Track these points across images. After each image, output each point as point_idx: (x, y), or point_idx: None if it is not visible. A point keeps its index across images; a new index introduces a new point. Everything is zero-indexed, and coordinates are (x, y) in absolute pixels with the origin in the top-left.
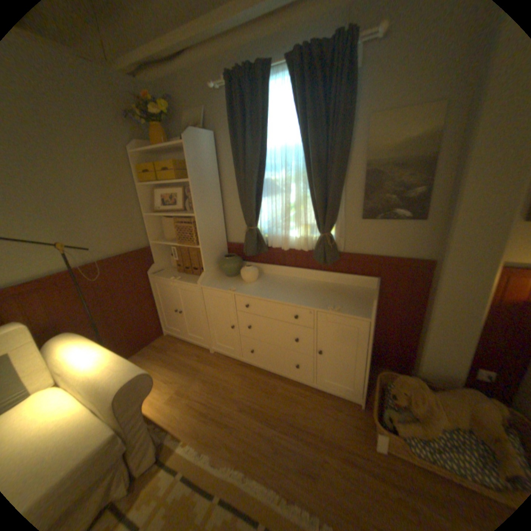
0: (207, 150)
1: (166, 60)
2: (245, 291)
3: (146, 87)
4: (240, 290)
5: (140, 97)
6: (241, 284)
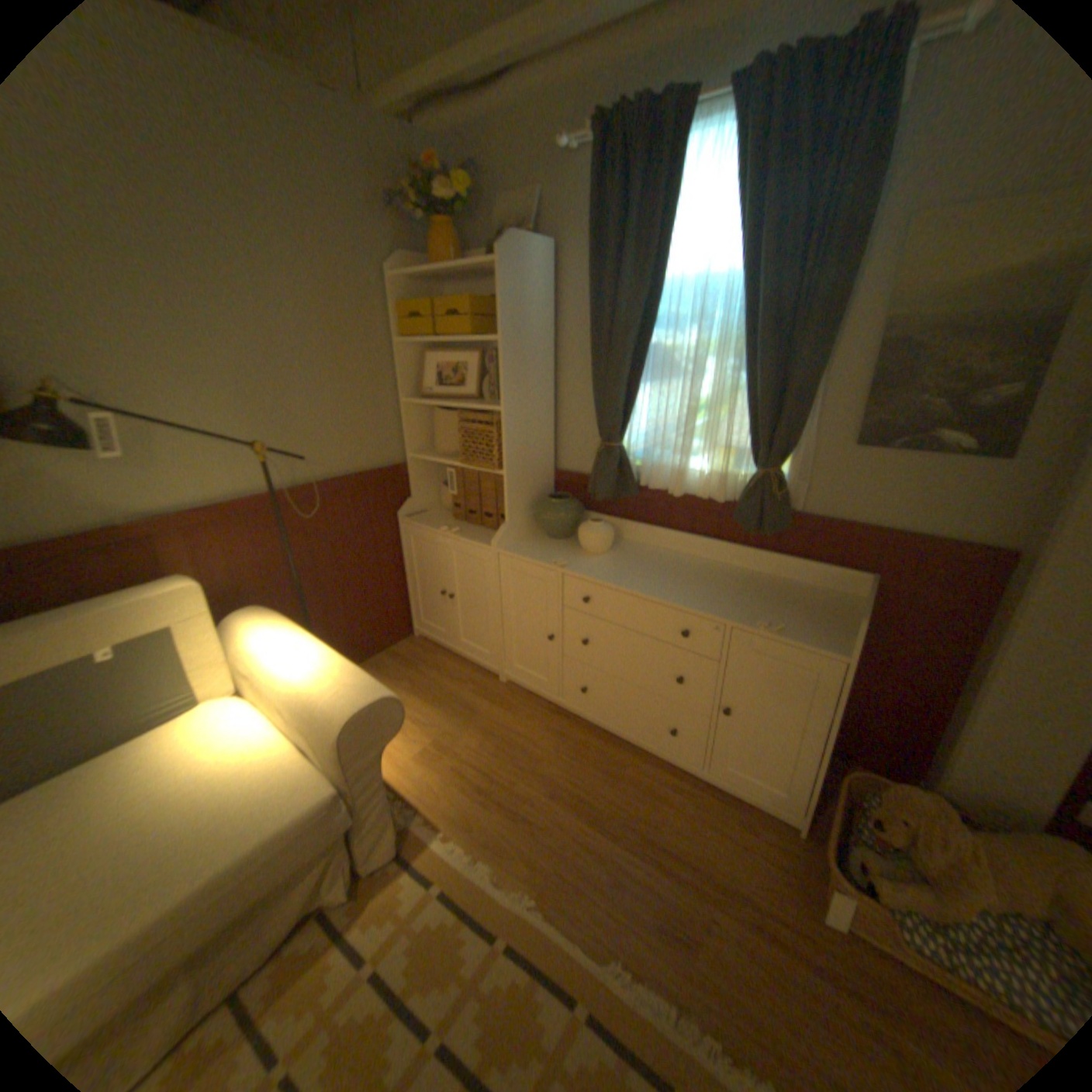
0: (538, 279)
1: (474, 88)
2: (585, 569)
3: (429, 143)
4: (575, 566)
5: (416, 165)
6: (577, 555)
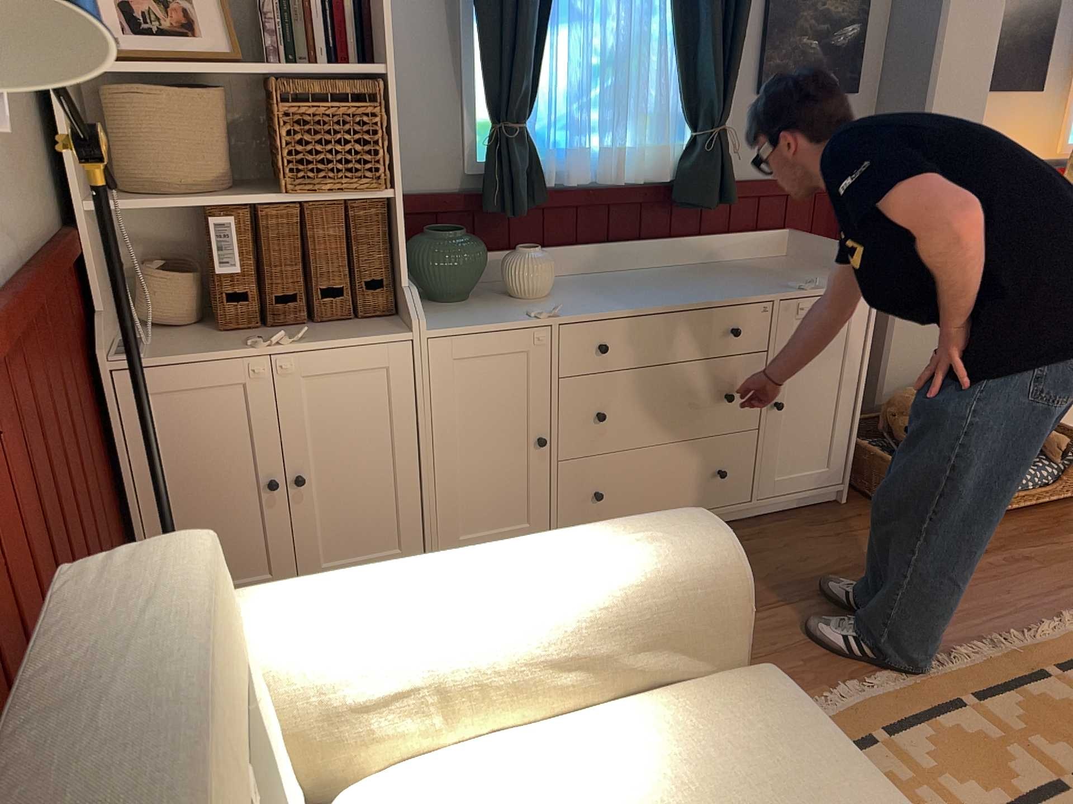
0: None
1: None
2: (578, 309)
3: None
4: (561, 311)
5: None
6: (529, 304)
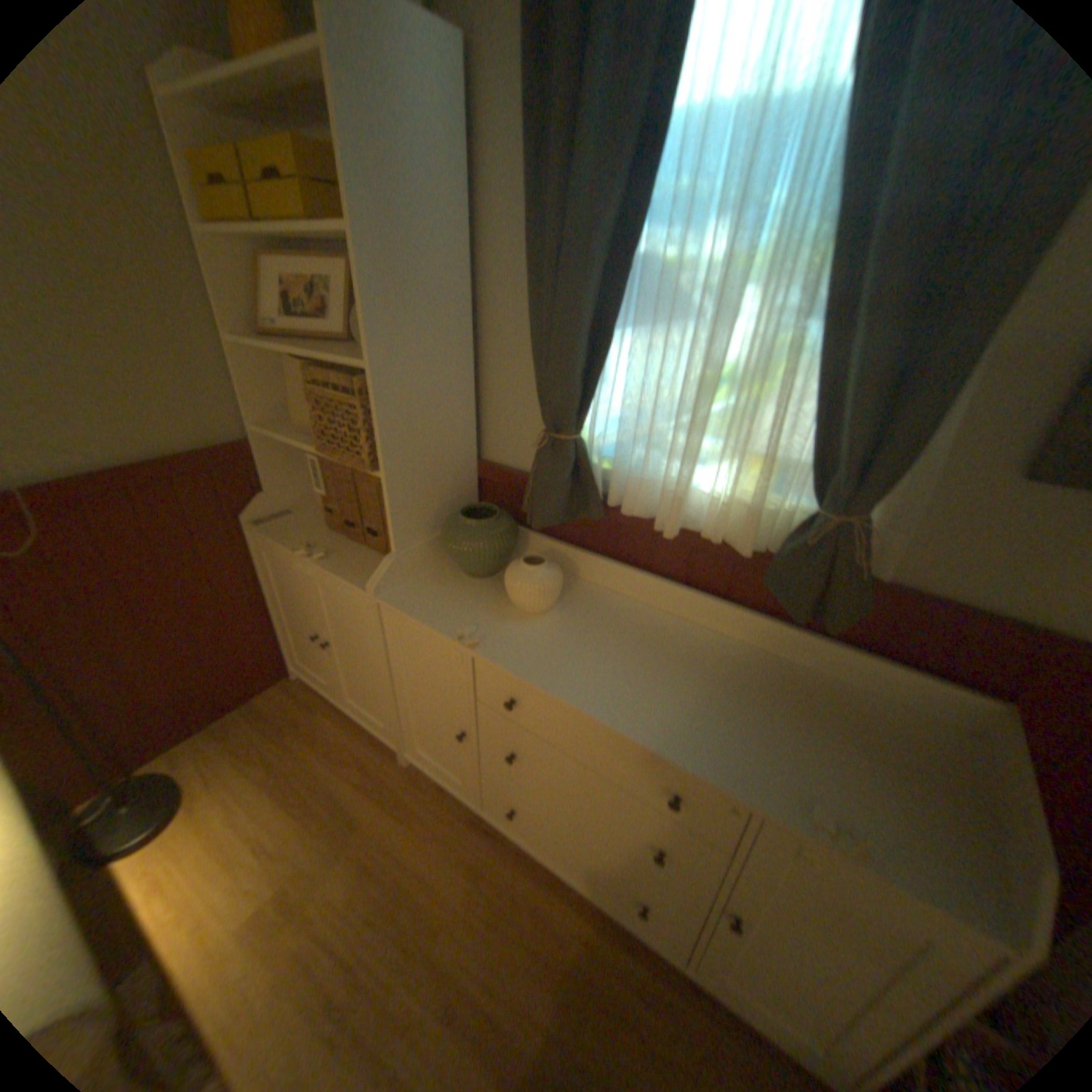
0: (433, 108)
1: None
2: (513, 652)
3: None
4: (496, 644)
5: None
6: (504, 615)
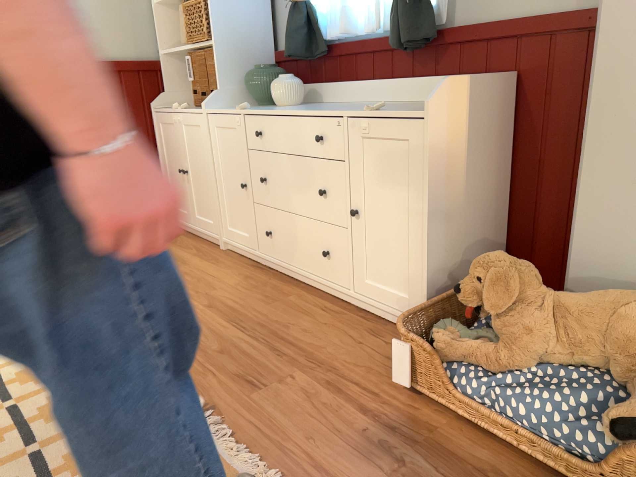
0: None
1: None
2: (262, 109)
3: None
4: (255, 109)
5: None
6: (267, 107)
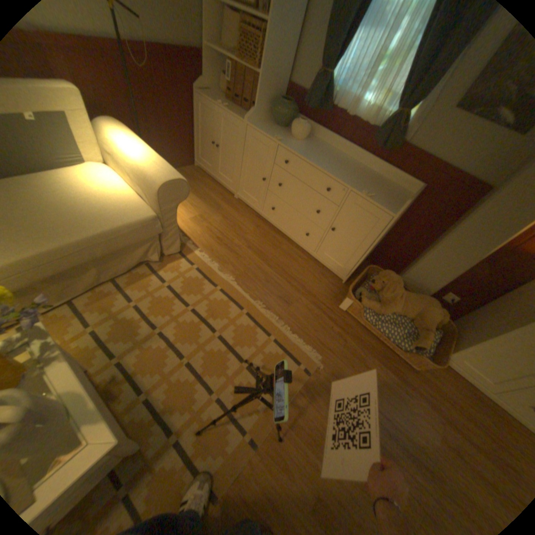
0: None
1: None
2: (290, 146)
3: None
4: (285, 143)
5: None
6: (288, 138)
